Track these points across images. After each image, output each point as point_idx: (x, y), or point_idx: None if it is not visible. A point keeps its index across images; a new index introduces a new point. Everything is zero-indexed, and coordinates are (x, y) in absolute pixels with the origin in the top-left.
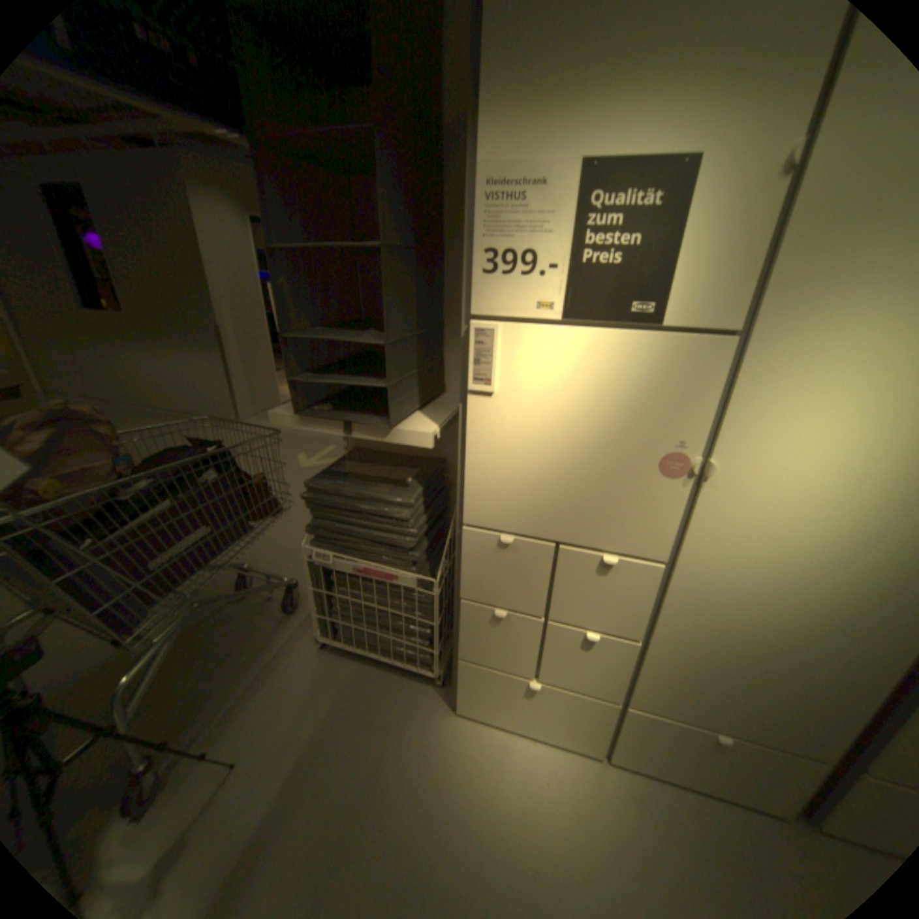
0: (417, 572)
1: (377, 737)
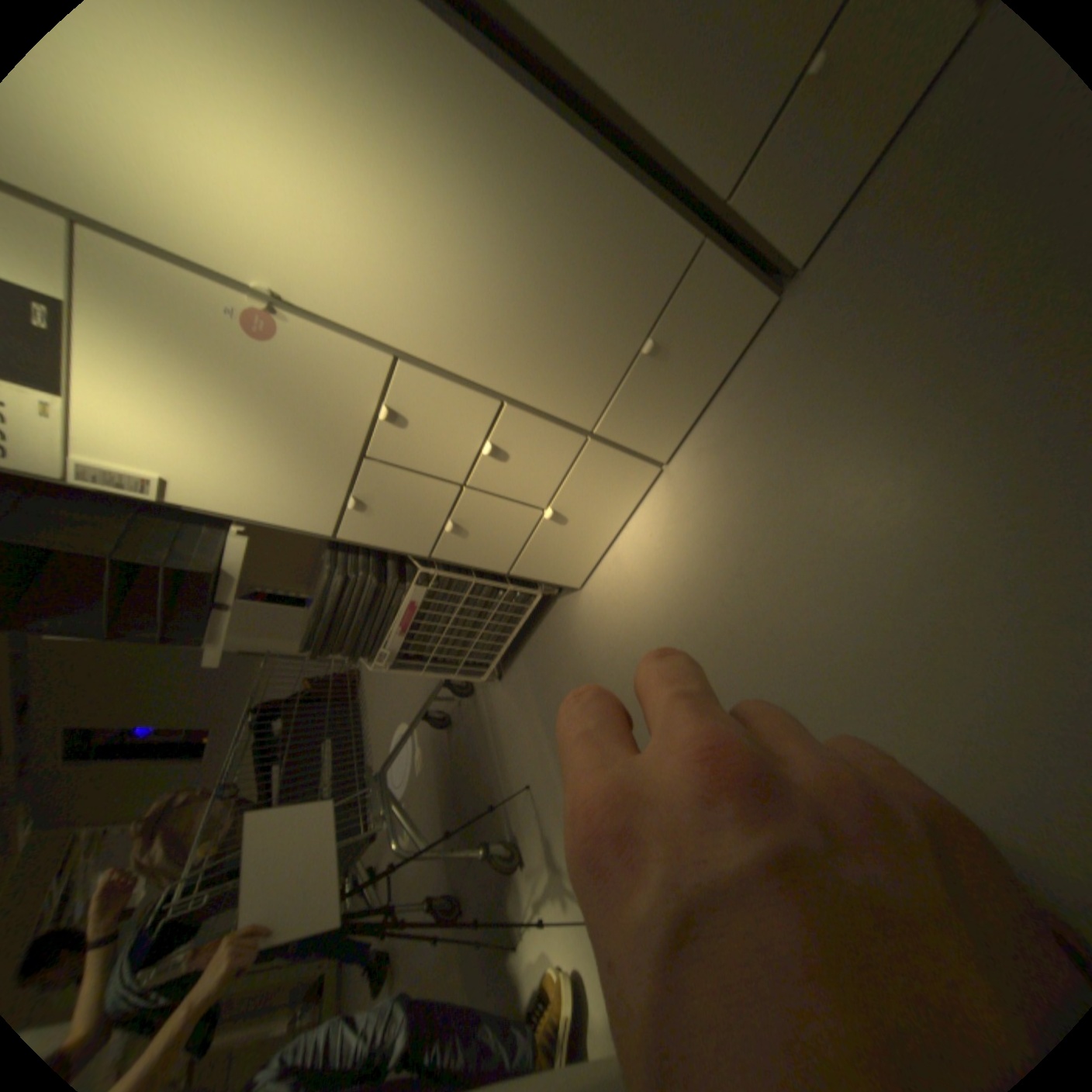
0: (416, 581)
1: (566, 665)
